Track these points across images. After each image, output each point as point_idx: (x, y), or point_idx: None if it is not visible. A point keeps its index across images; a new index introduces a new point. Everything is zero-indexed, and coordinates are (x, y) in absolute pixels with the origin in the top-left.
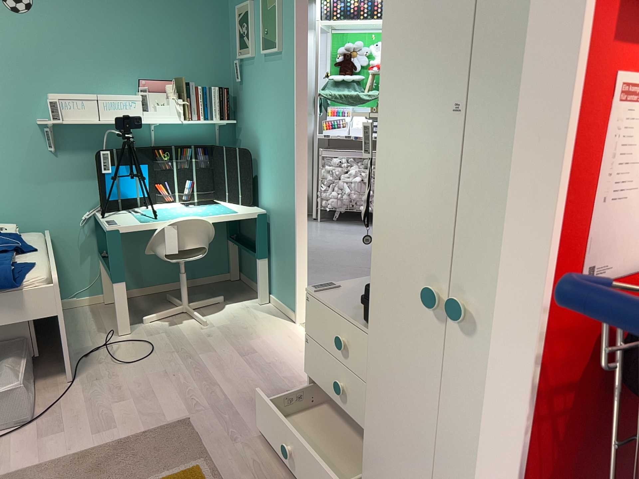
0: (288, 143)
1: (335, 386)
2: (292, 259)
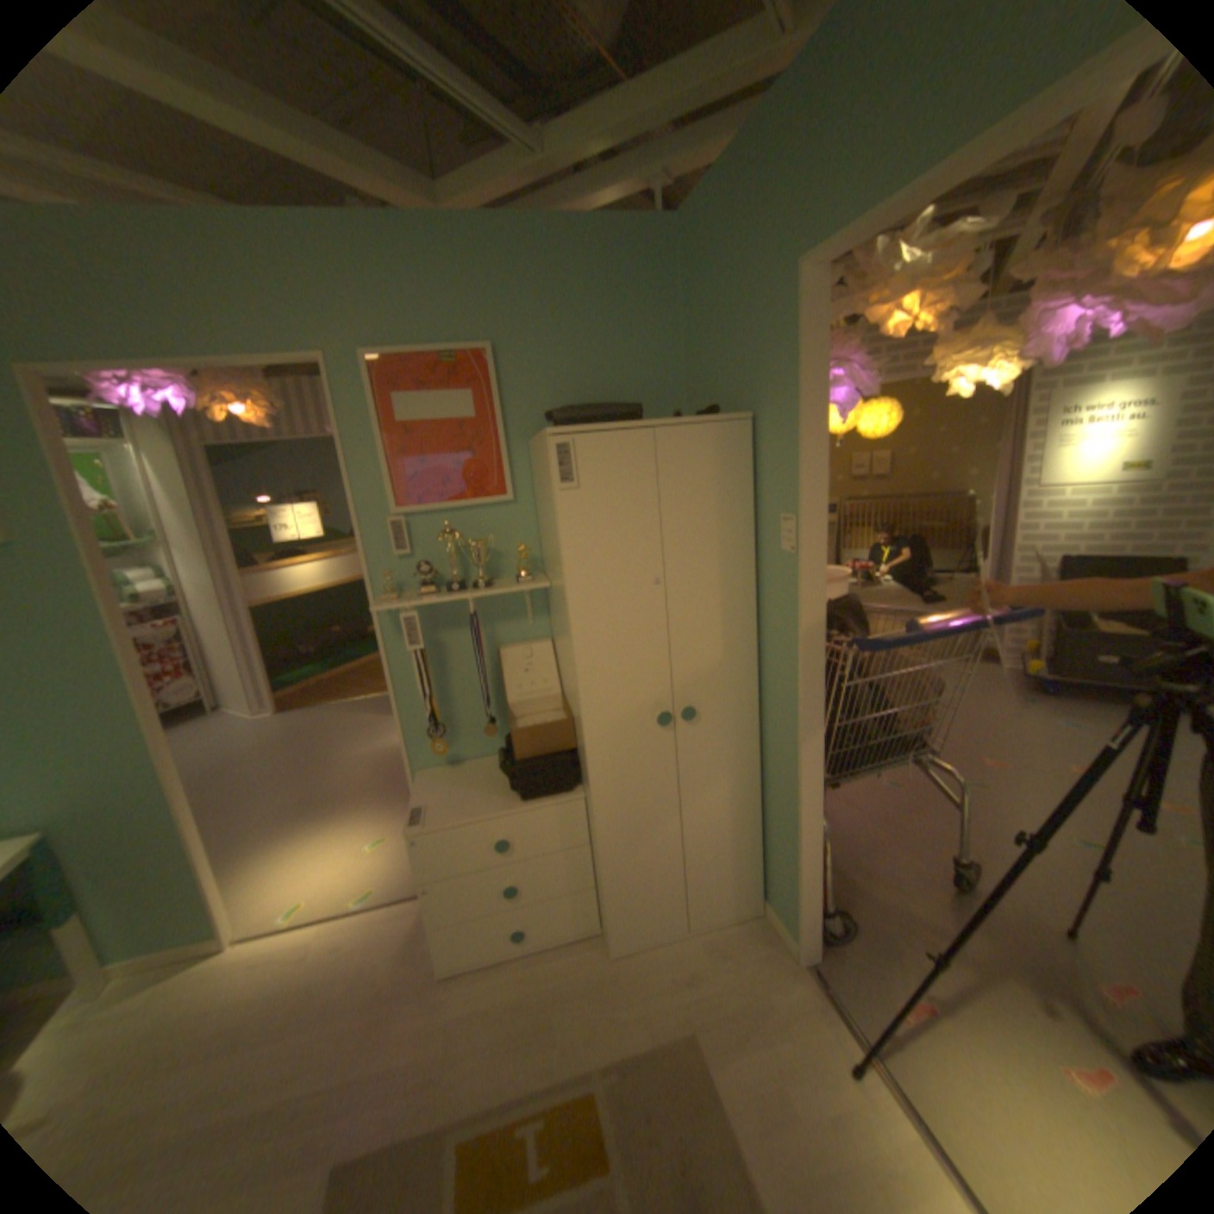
0: (96, 693)
1: (505, 894)
2: (172, 867)
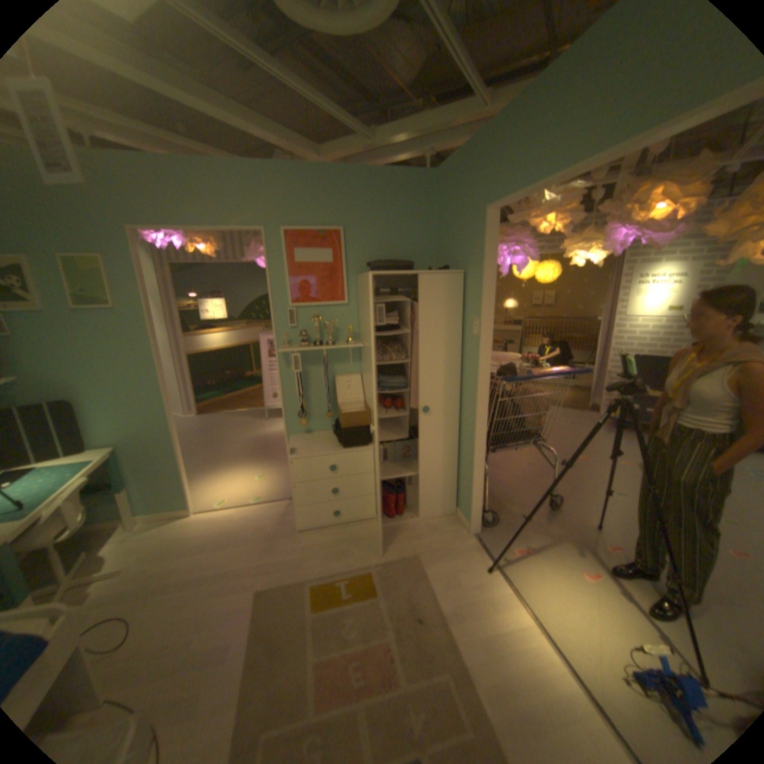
0: (145, 382)
1: (332, 491)
2: (171, 471)
